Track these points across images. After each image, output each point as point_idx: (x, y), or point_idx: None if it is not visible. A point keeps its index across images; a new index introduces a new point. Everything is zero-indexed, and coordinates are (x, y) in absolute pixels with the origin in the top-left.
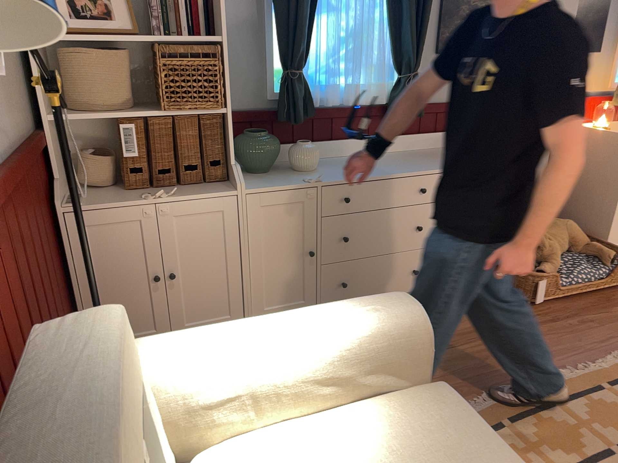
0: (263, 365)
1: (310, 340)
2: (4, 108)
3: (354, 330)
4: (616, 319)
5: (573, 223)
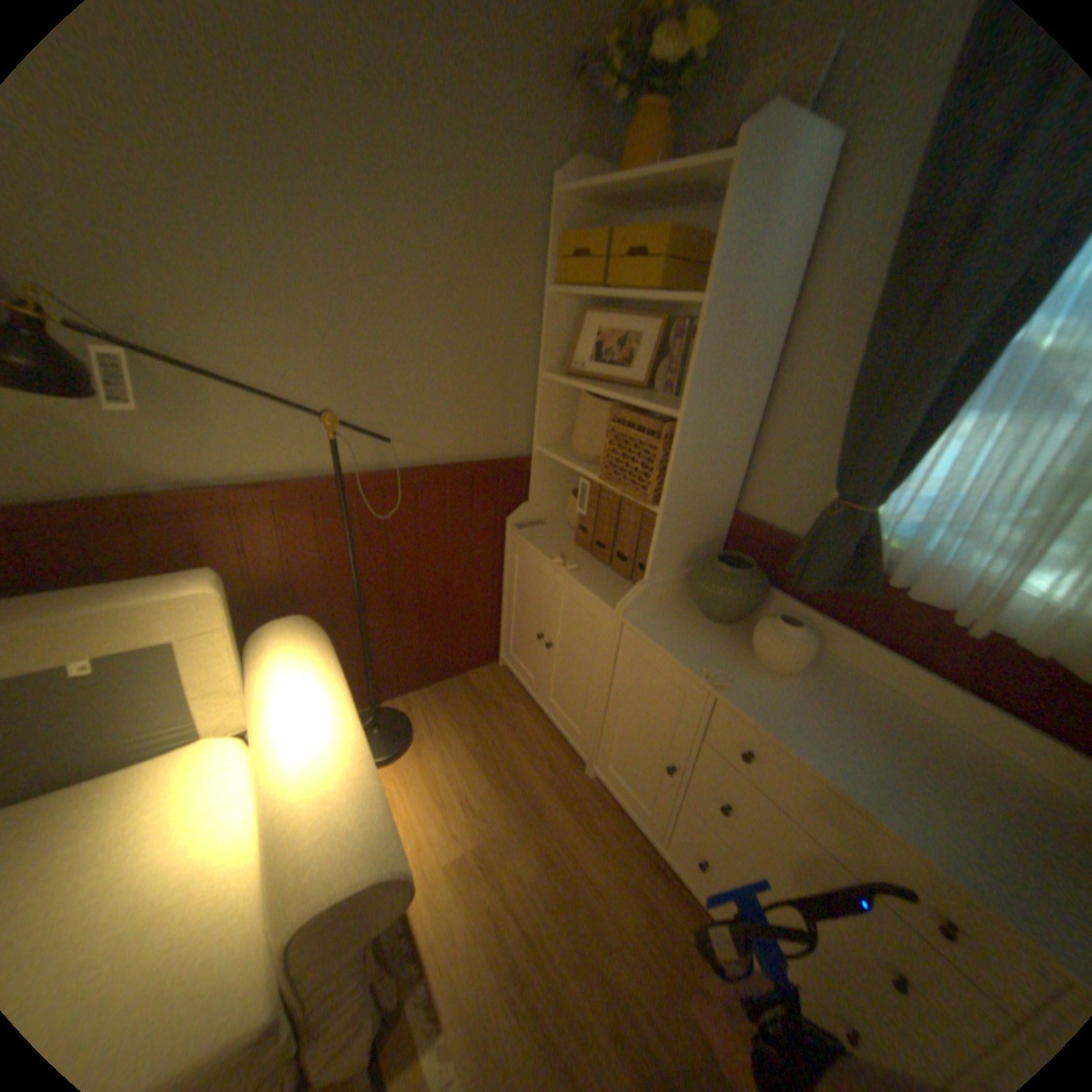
0: (260, 742)
1: (278, 772)
2: (447, 430)
3: (287, 818)
4: None
5: None
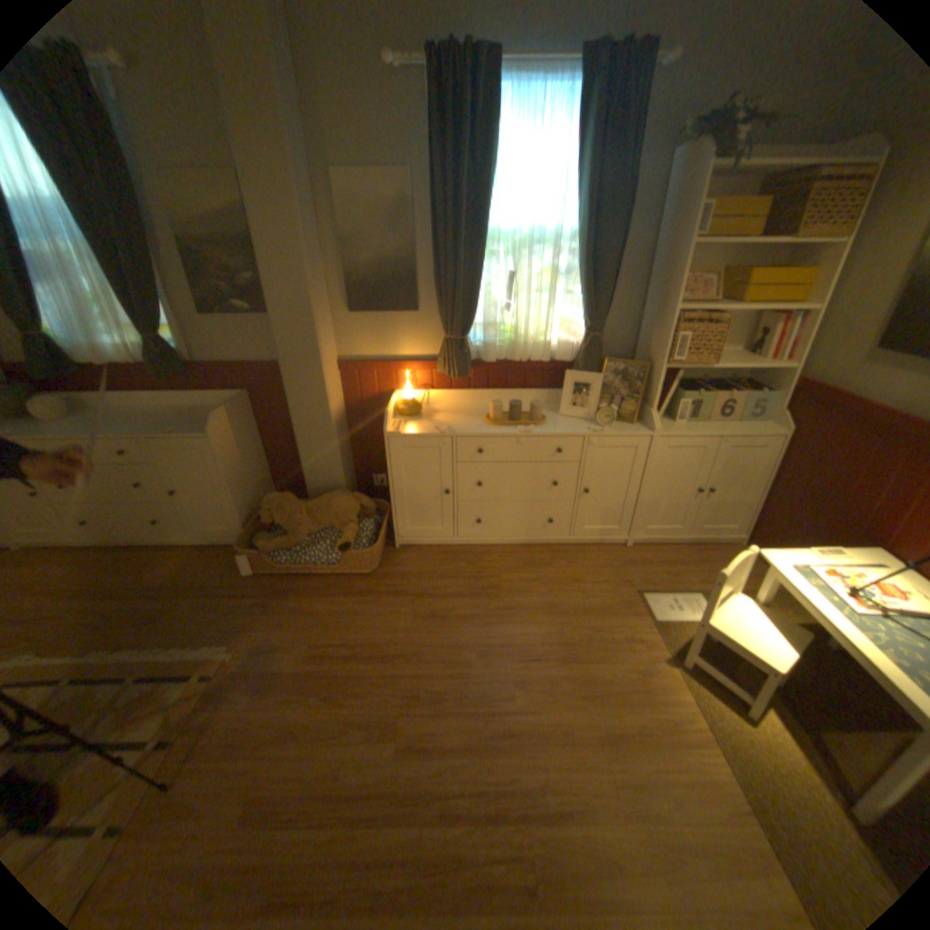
0: None
1: None
2: None
3: None
4: (287, 613)
5: (340, 501)
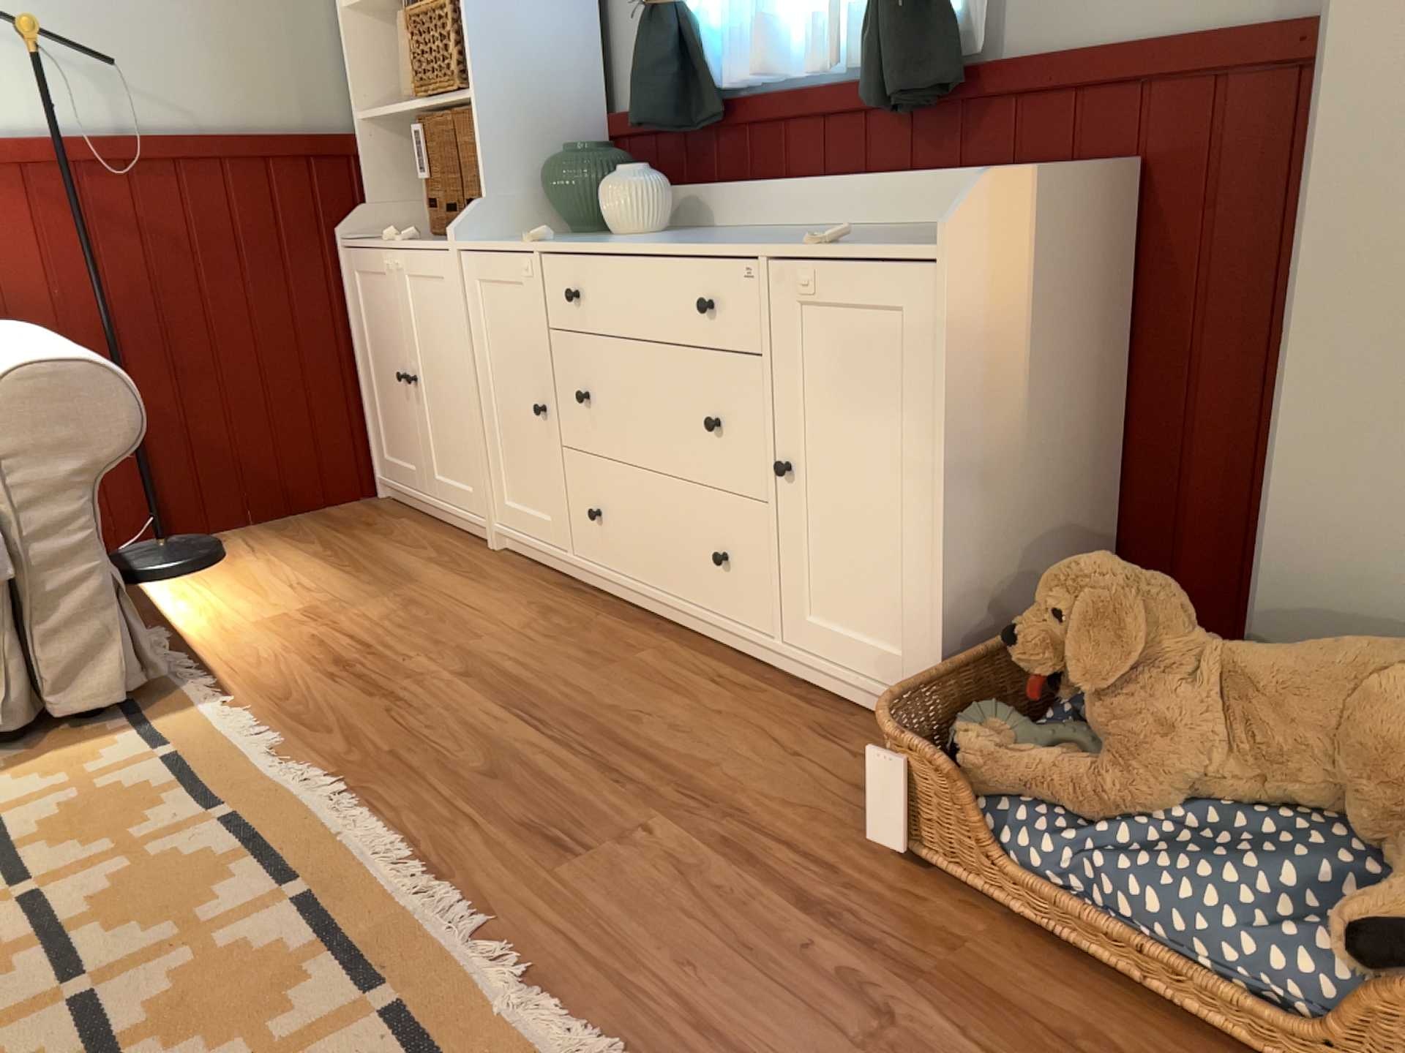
0: None
1: None
2: (214, 89)
3: None
4: None
5: None
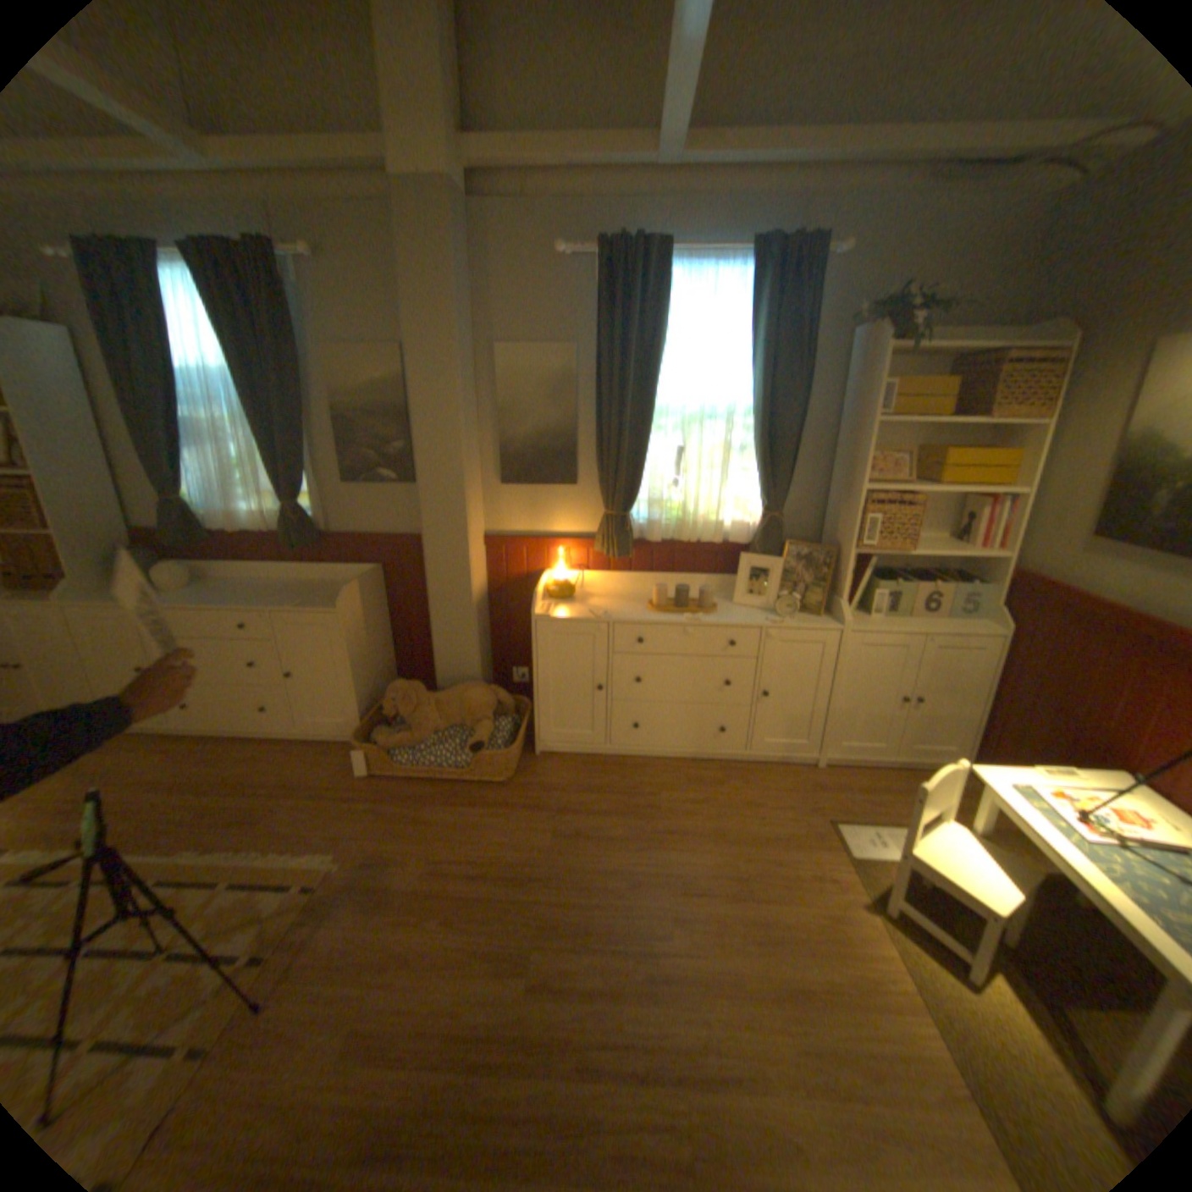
0: None
1: None
2: None
3: None
4: (405, 822)
5: (475, 694)
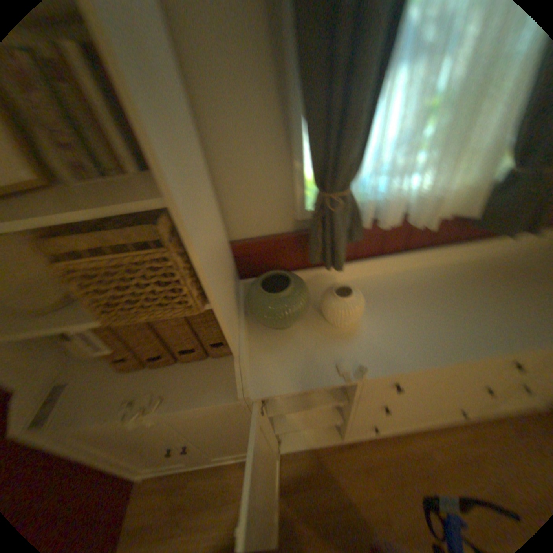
0: None
1: None
2: None
3: None
4: None
5: None
